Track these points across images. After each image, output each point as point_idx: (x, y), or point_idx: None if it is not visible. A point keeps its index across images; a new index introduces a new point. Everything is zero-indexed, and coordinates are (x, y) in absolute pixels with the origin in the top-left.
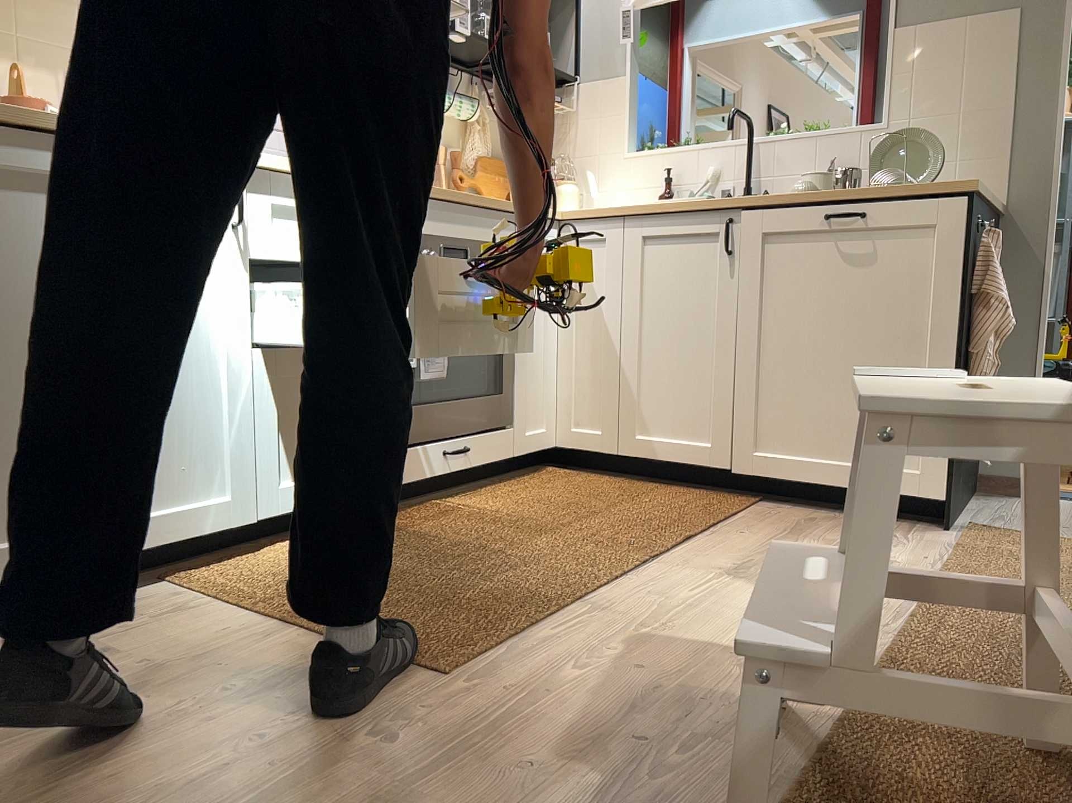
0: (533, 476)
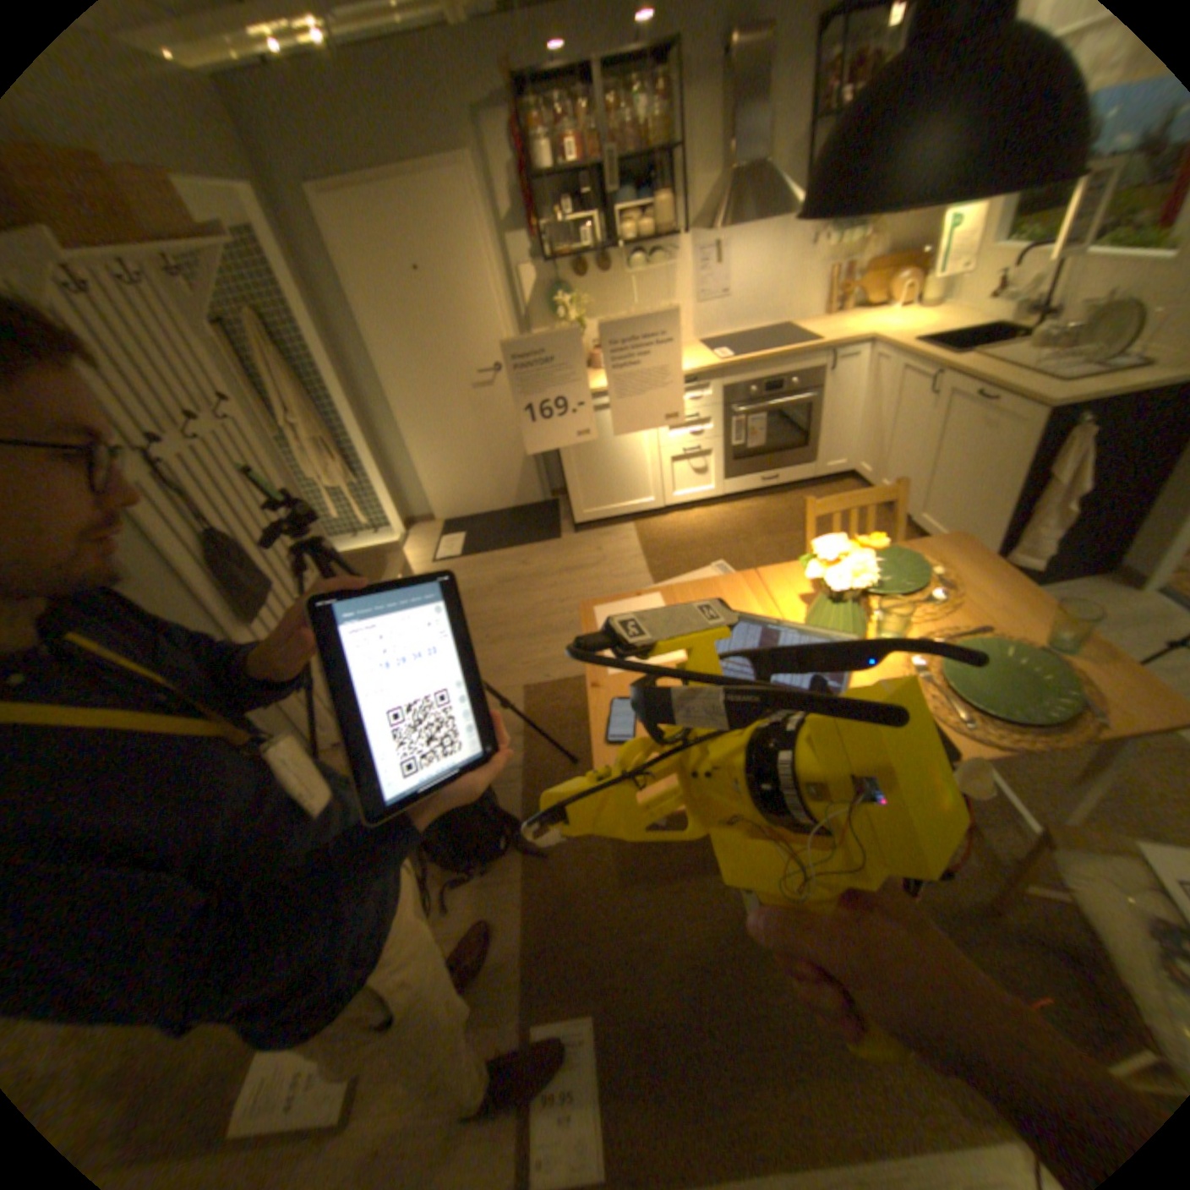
0: (832, 486)
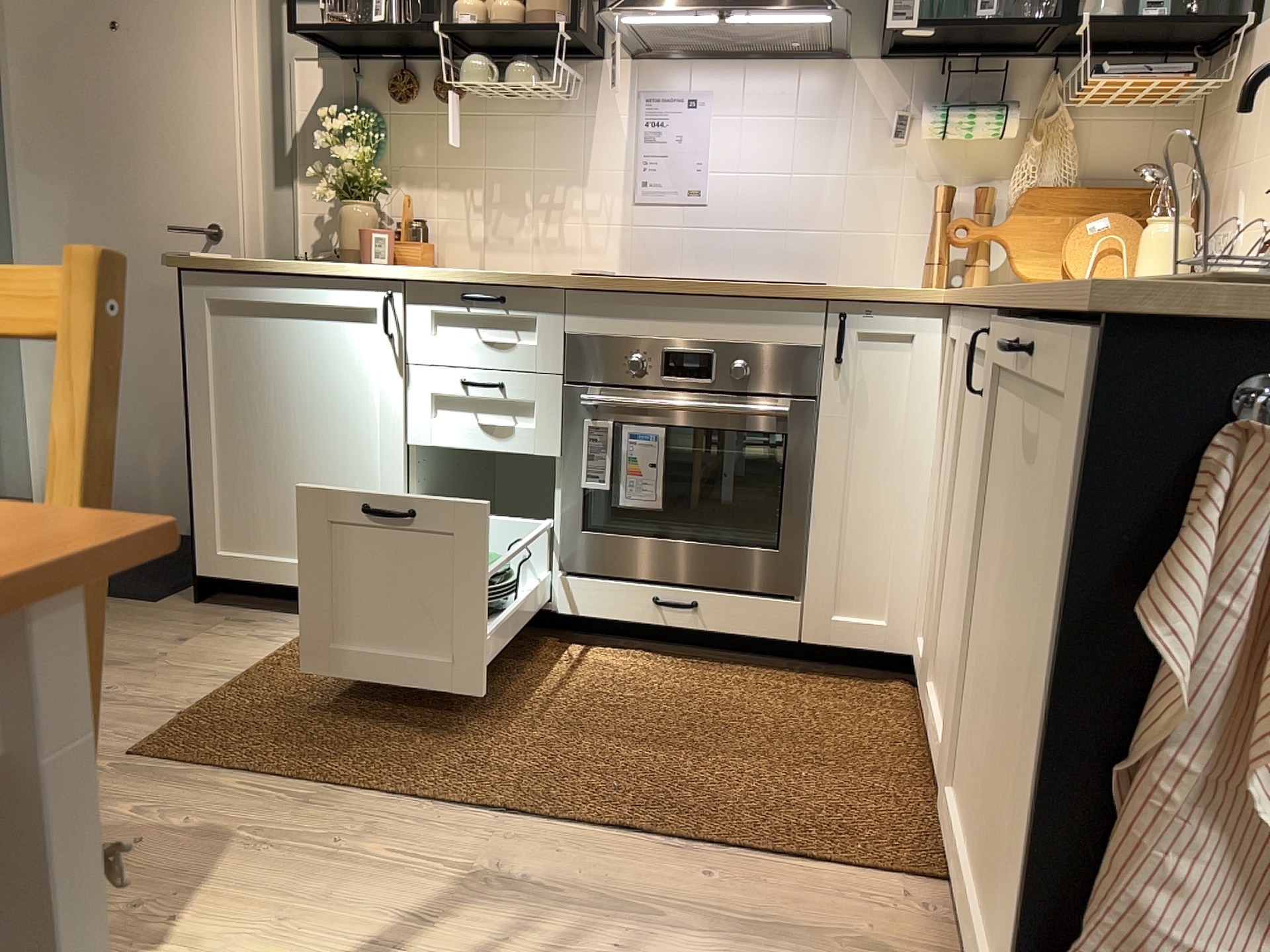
0: (852, 685)
